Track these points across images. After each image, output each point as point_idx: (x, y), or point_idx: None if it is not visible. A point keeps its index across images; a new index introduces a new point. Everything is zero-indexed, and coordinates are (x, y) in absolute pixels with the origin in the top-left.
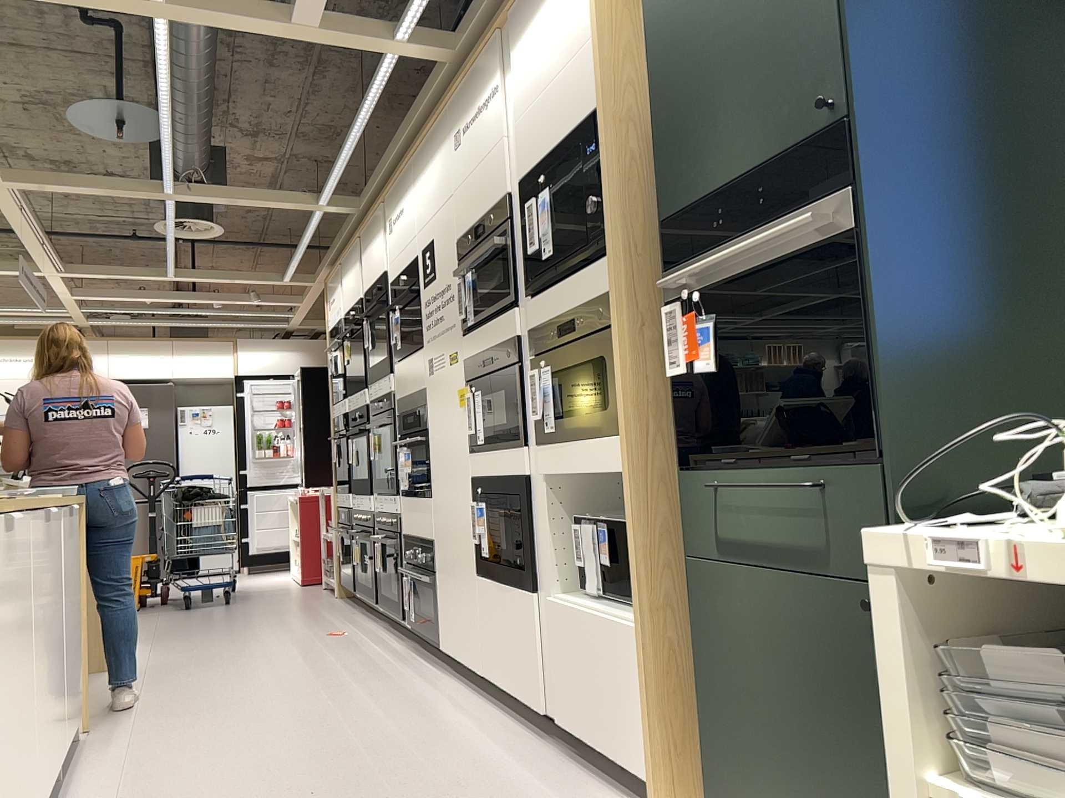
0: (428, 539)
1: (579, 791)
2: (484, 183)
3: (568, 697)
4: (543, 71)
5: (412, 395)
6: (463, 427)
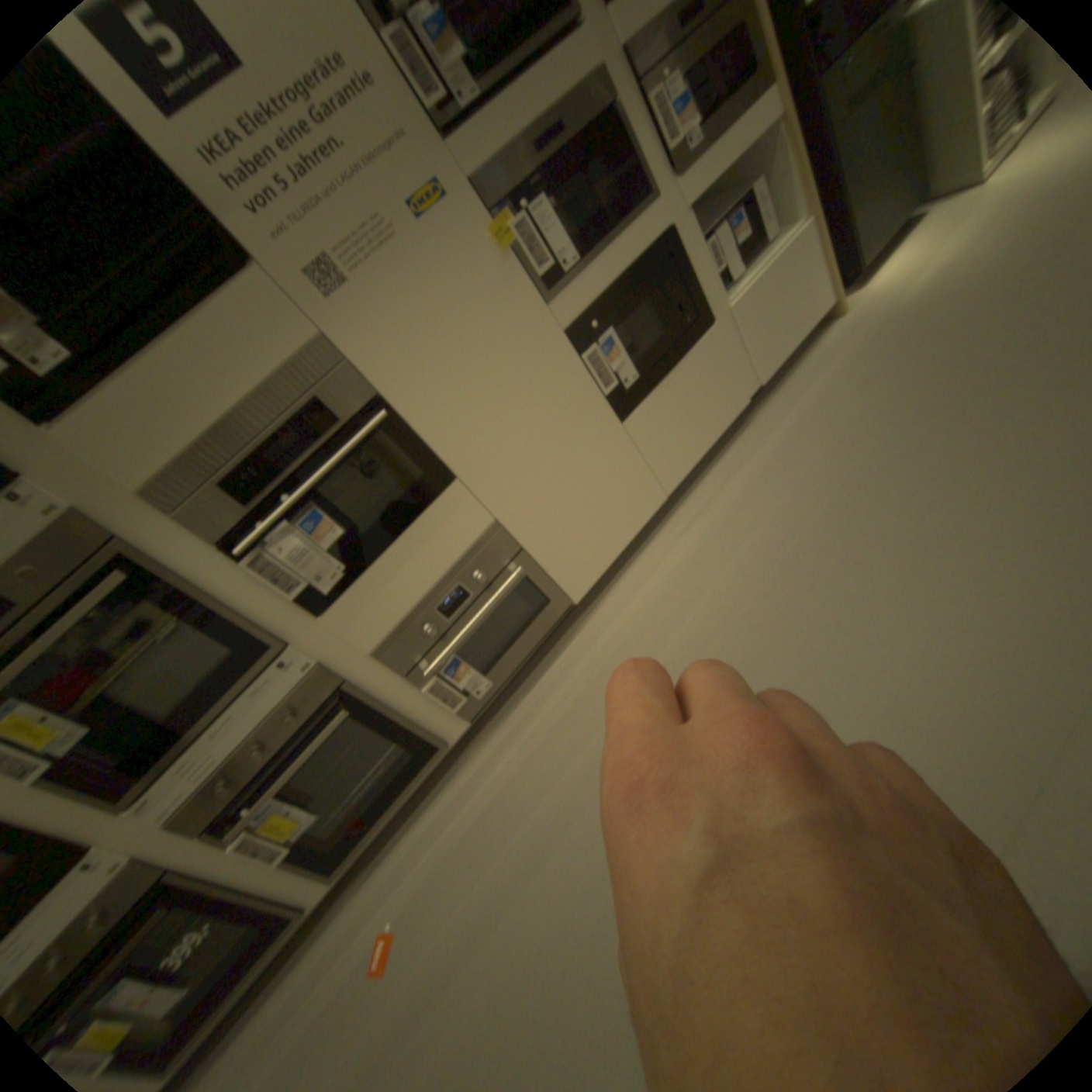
0: (479, 536)
1: (822, 359)
2: None
3: (769, 350)
4: None
5: (225, 418)
6: (515, 281)
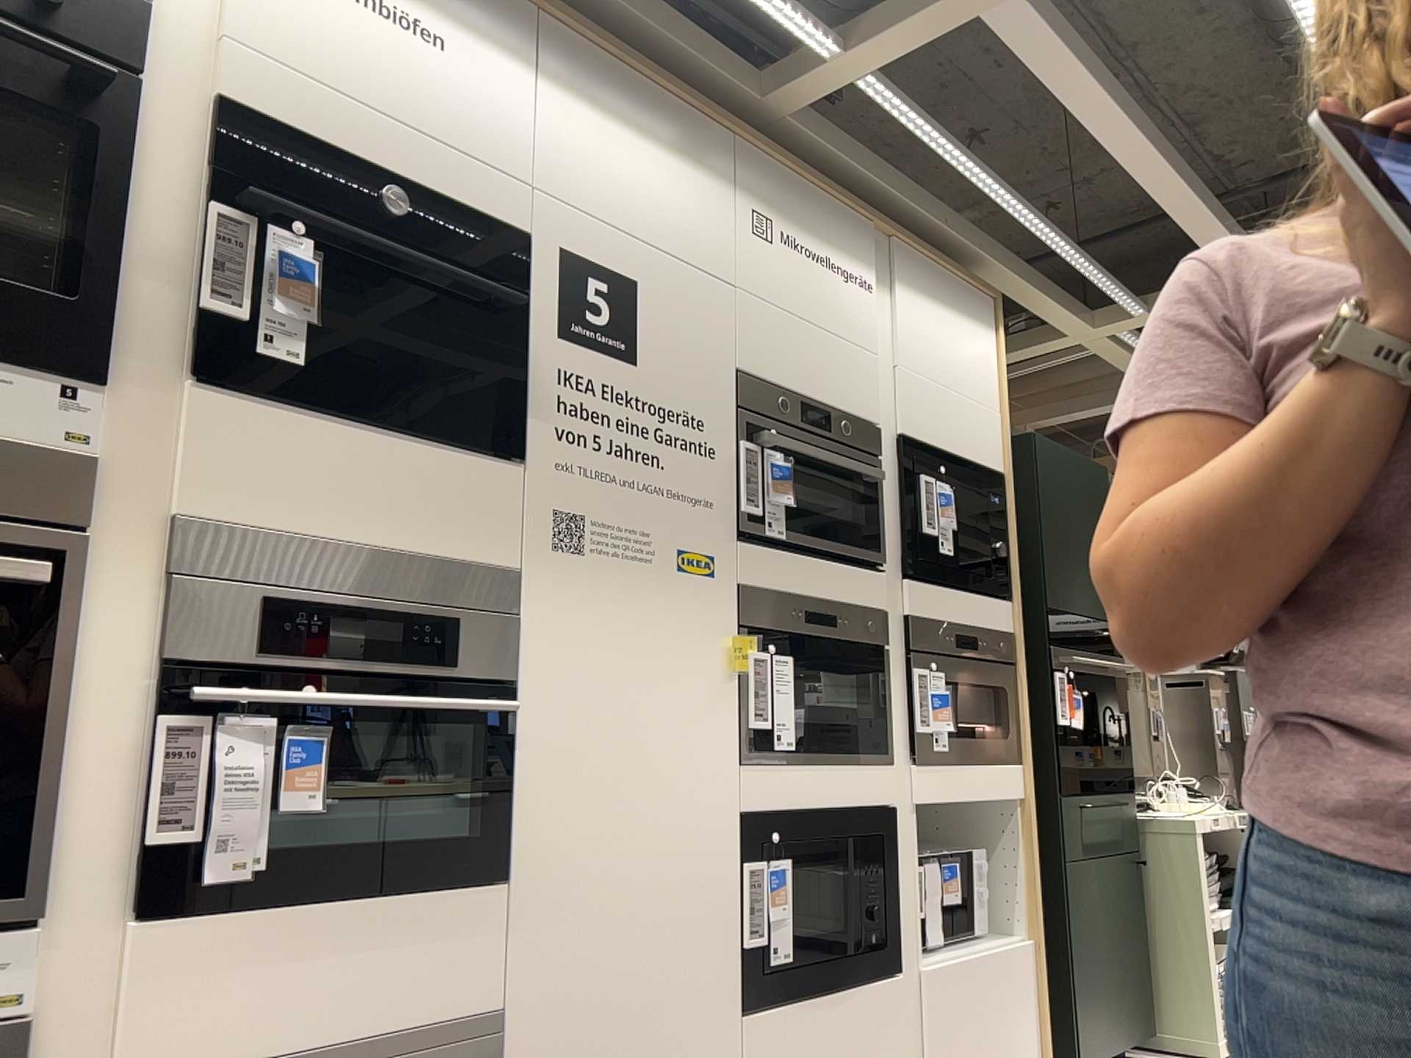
0: (462, 1016)
1: None
2: (829, 361)
3: None
4: (941, 366)
5: (340, 545)
6: (723, 709)
